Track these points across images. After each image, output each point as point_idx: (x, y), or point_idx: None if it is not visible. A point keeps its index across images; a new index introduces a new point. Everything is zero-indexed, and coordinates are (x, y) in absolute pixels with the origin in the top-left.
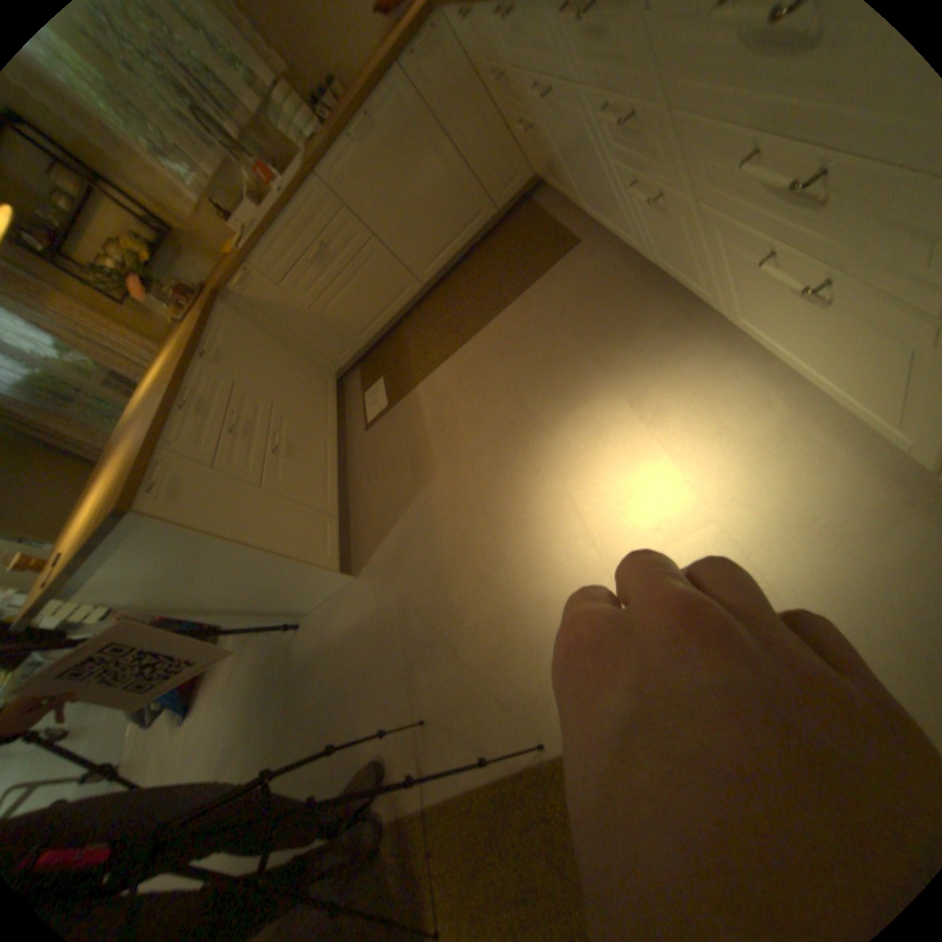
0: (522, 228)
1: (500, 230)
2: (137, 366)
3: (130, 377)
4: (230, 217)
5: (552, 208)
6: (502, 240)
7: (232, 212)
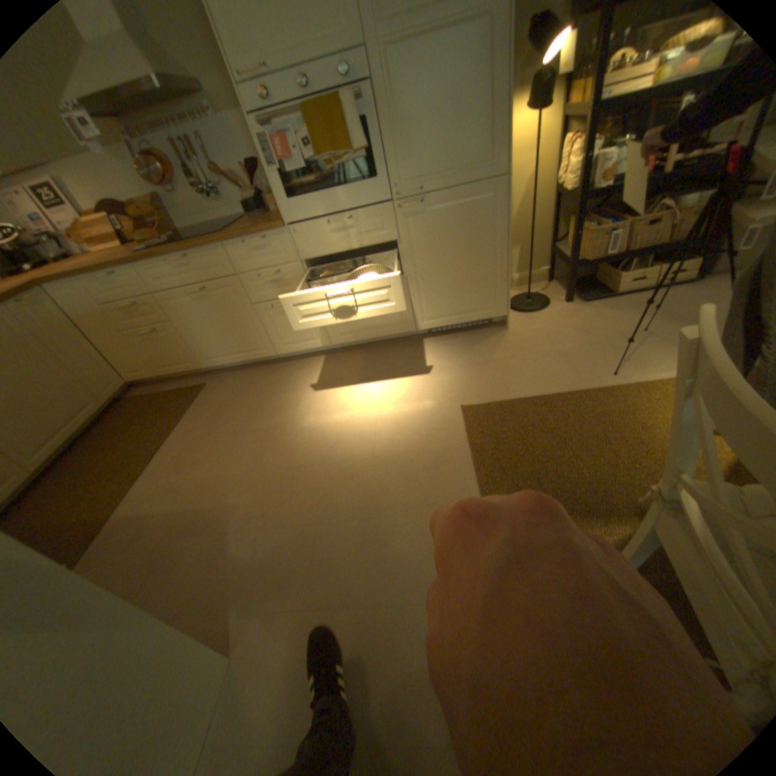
0: (137, 406)
1: (107, 418)
2: None
3: None
4: None
5: (158, 390)
6: (117, 419)
7: None
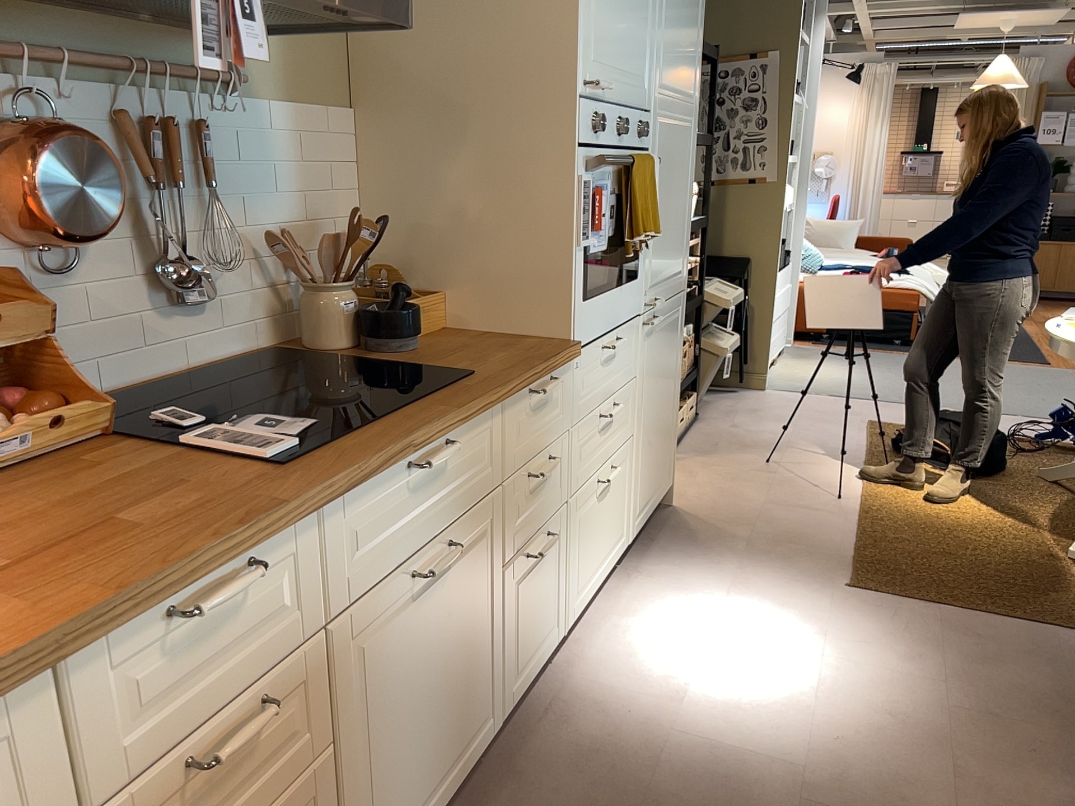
0: None
1: None
2: None
3: None
4: None
5: None
6: None
7: None
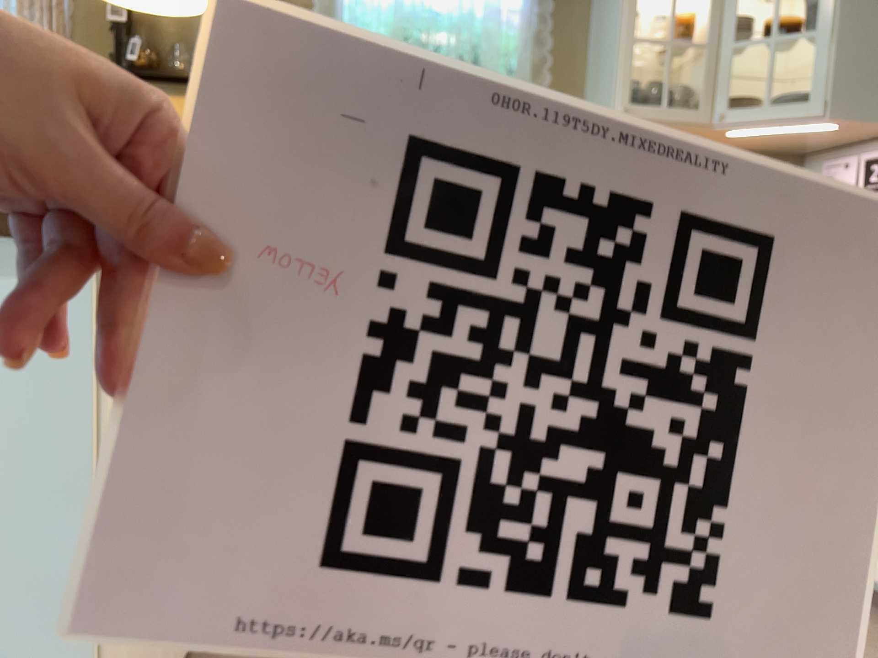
0: None
1: None
2: None
3: None
4: None
5: None
6: None
7: None
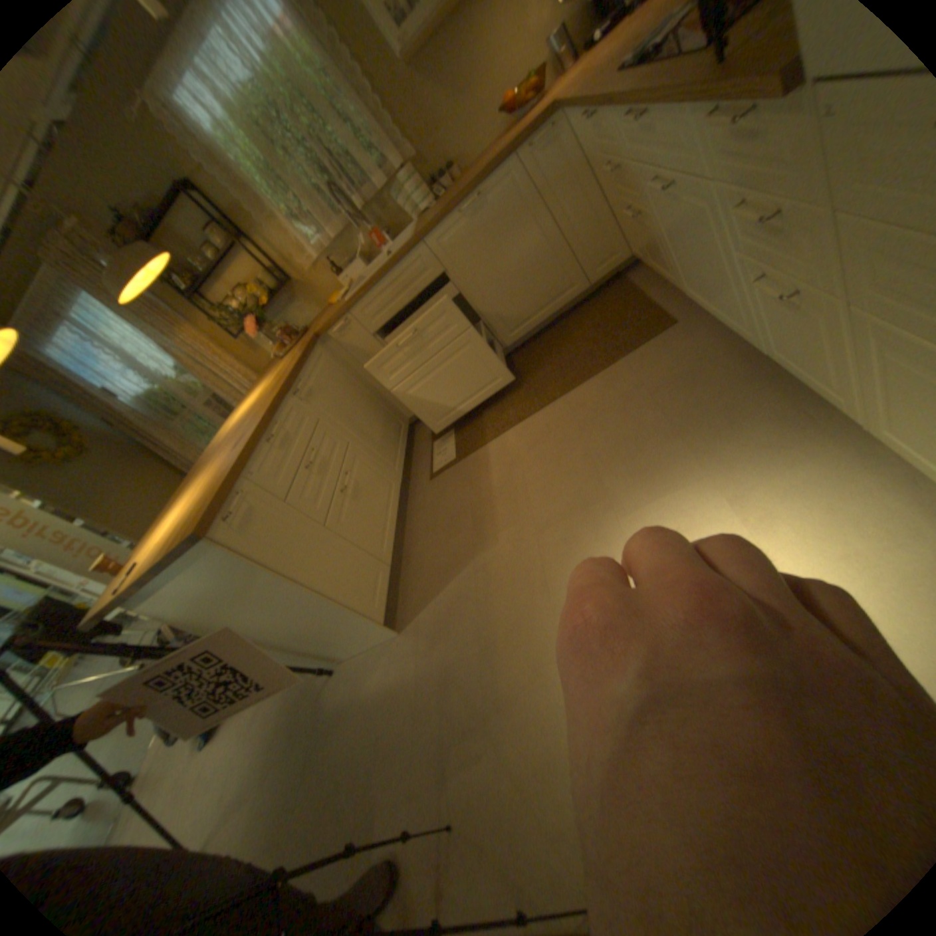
0: (615, 303)
1: (591, 302)
2: (237, 389)
3: (229, 399)
4: (342, 271)
5: (649, 287)
6: (592, 312)
7: (344, 267)
